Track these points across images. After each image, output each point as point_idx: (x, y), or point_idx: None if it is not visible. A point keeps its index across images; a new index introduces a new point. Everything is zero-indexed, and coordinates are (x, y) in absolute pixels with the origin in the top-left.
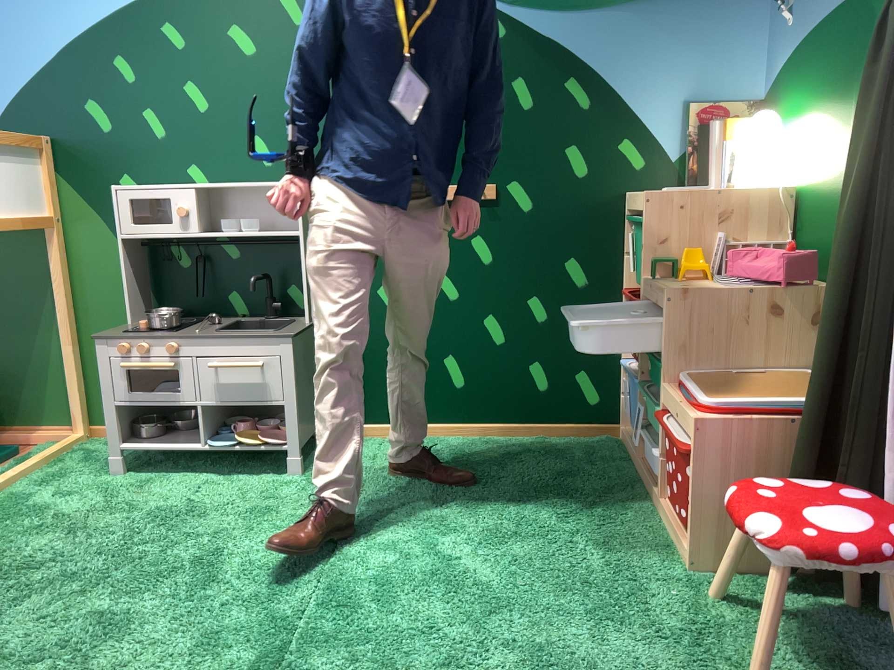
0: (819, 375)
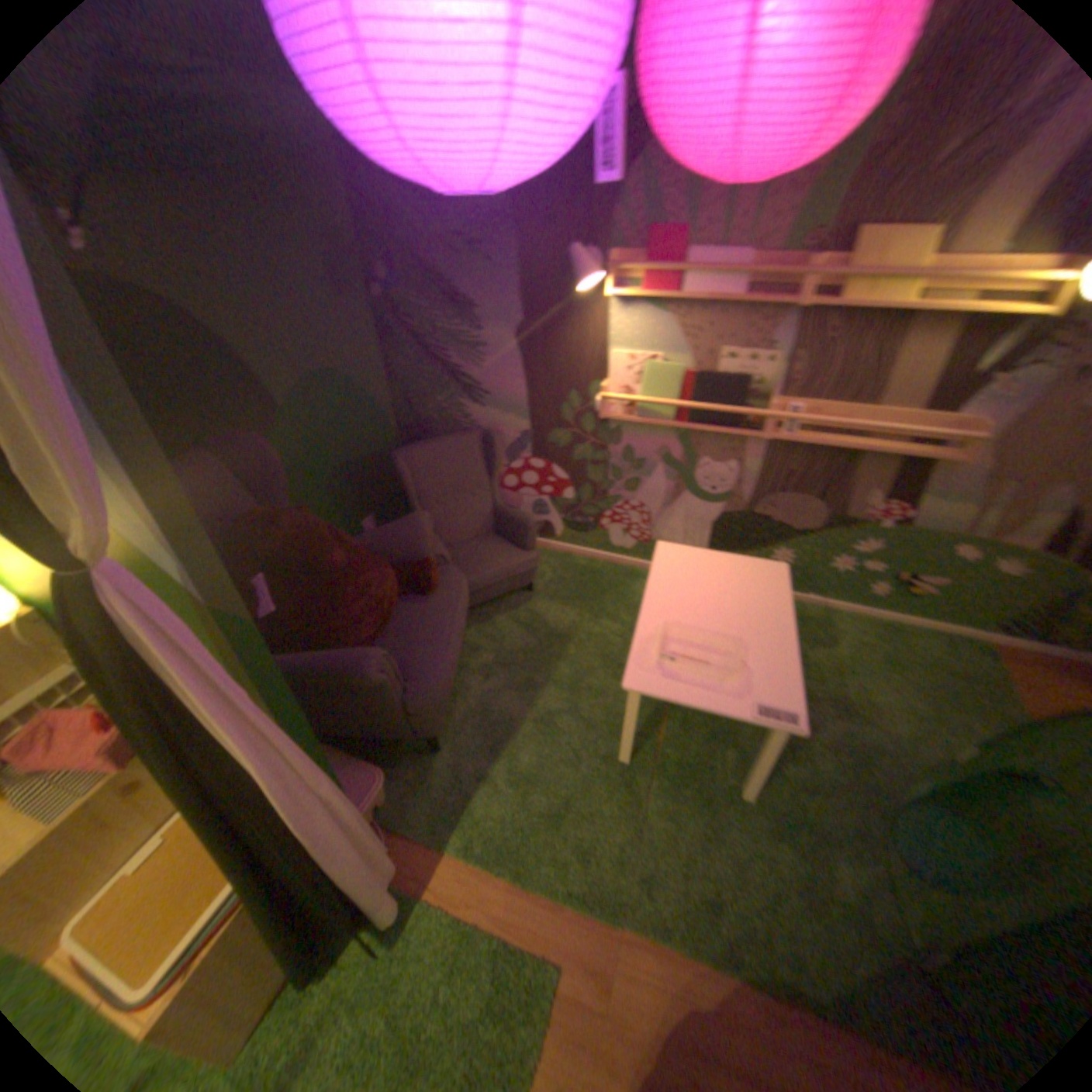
0: (244, 891)
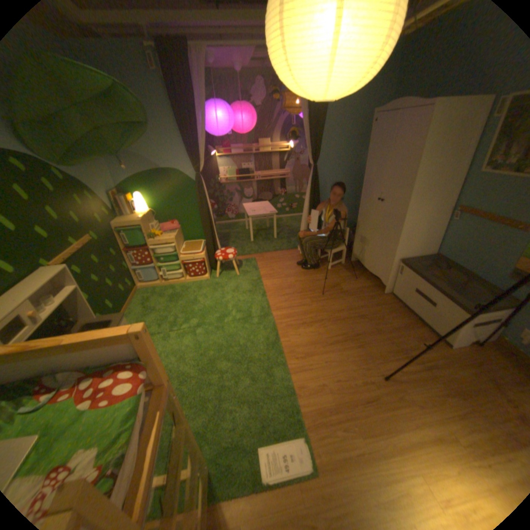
0: (207, 238)
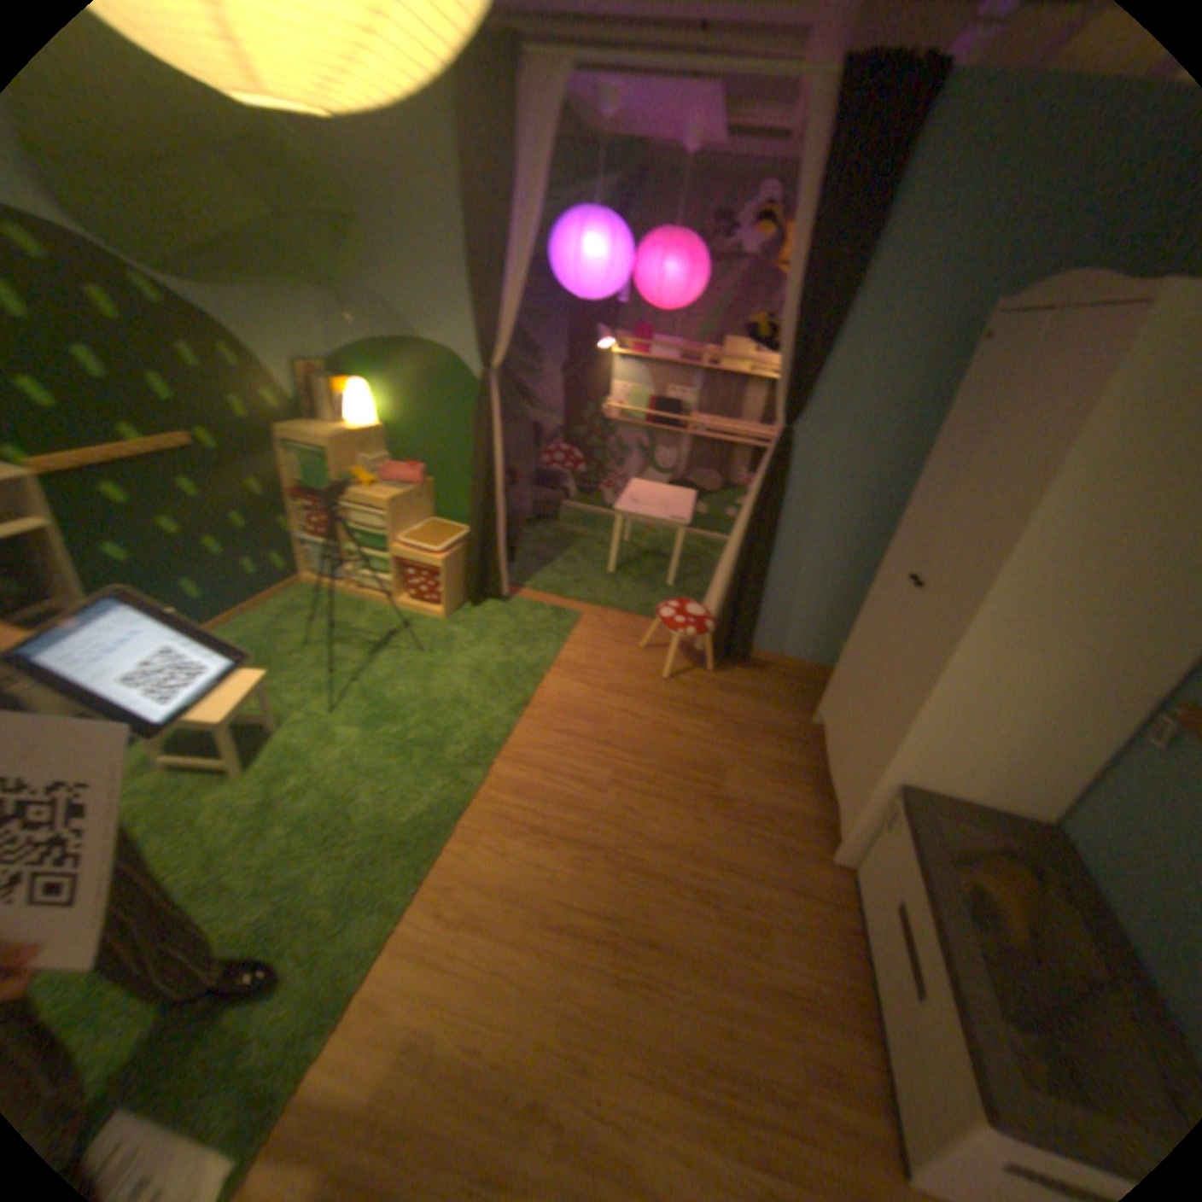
0: (473, 528)
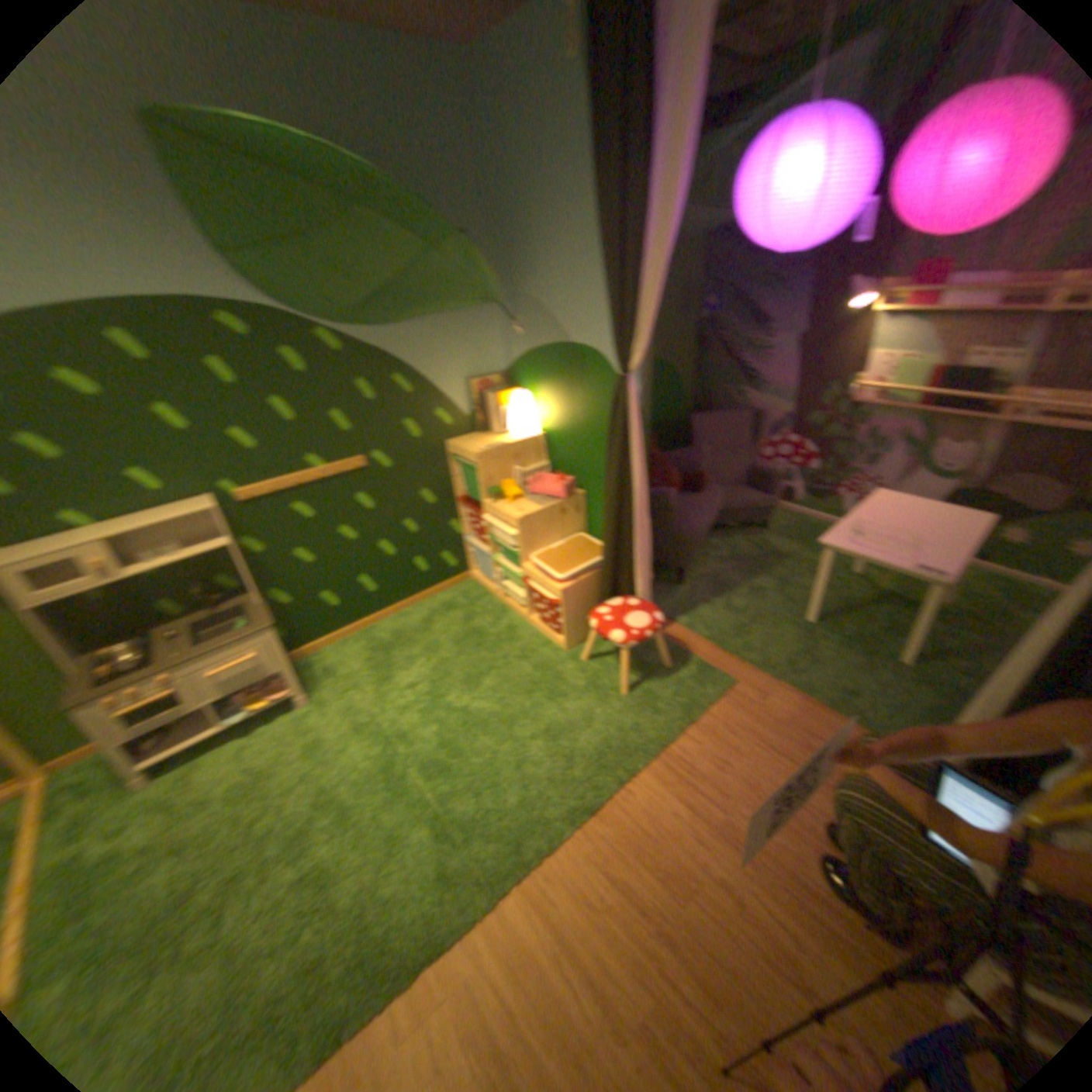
0: (602, 553)
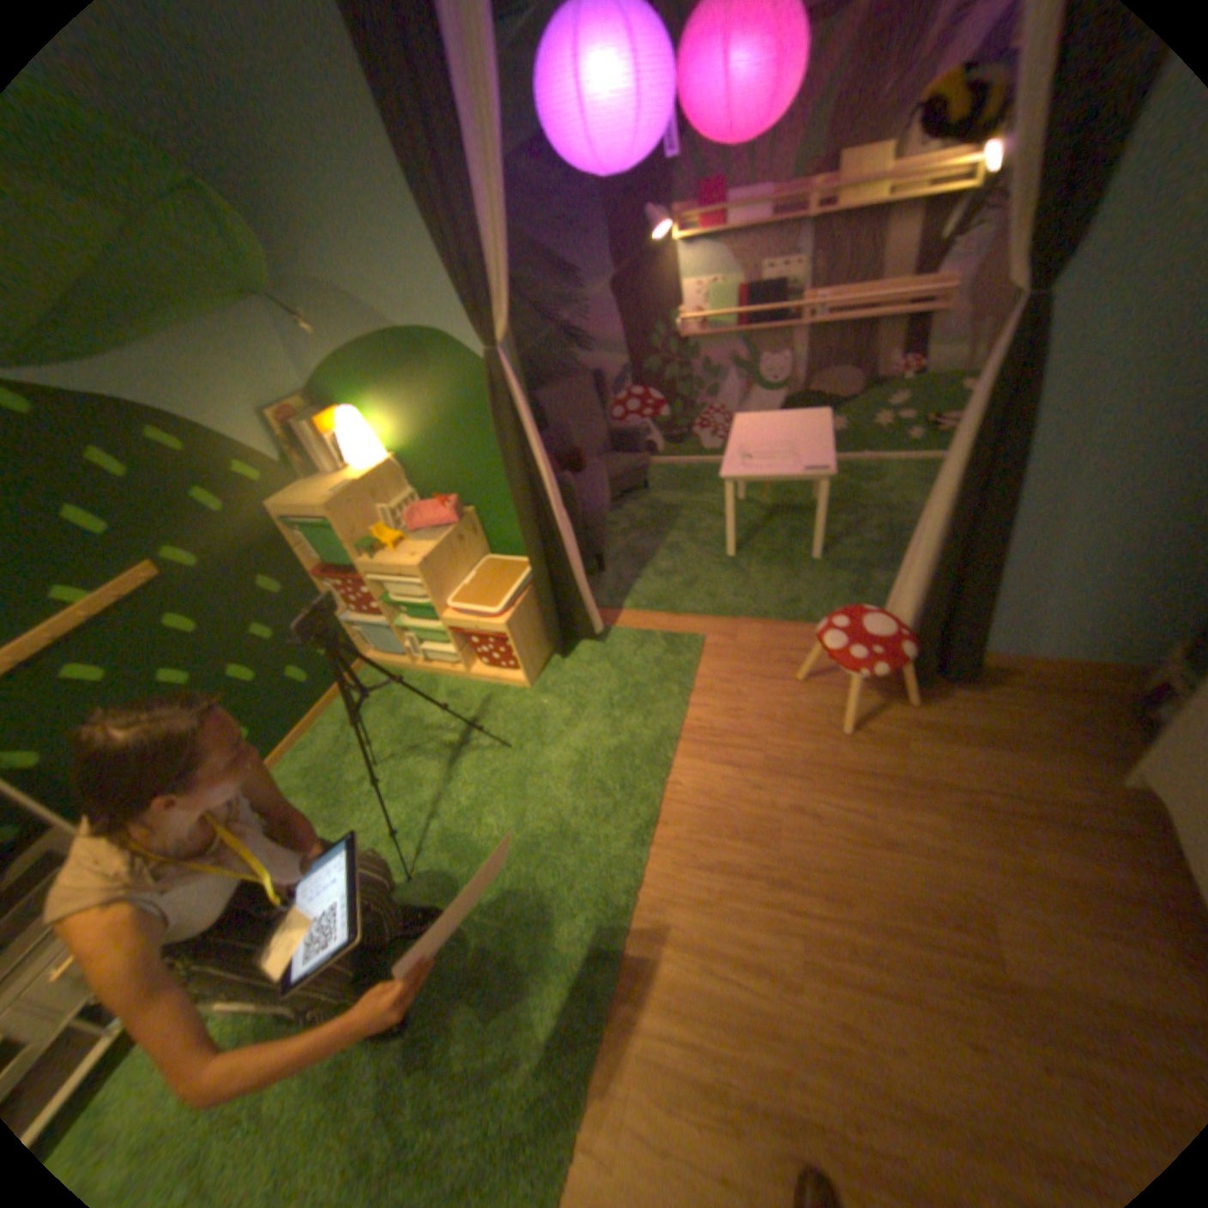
0: (533, 566)
